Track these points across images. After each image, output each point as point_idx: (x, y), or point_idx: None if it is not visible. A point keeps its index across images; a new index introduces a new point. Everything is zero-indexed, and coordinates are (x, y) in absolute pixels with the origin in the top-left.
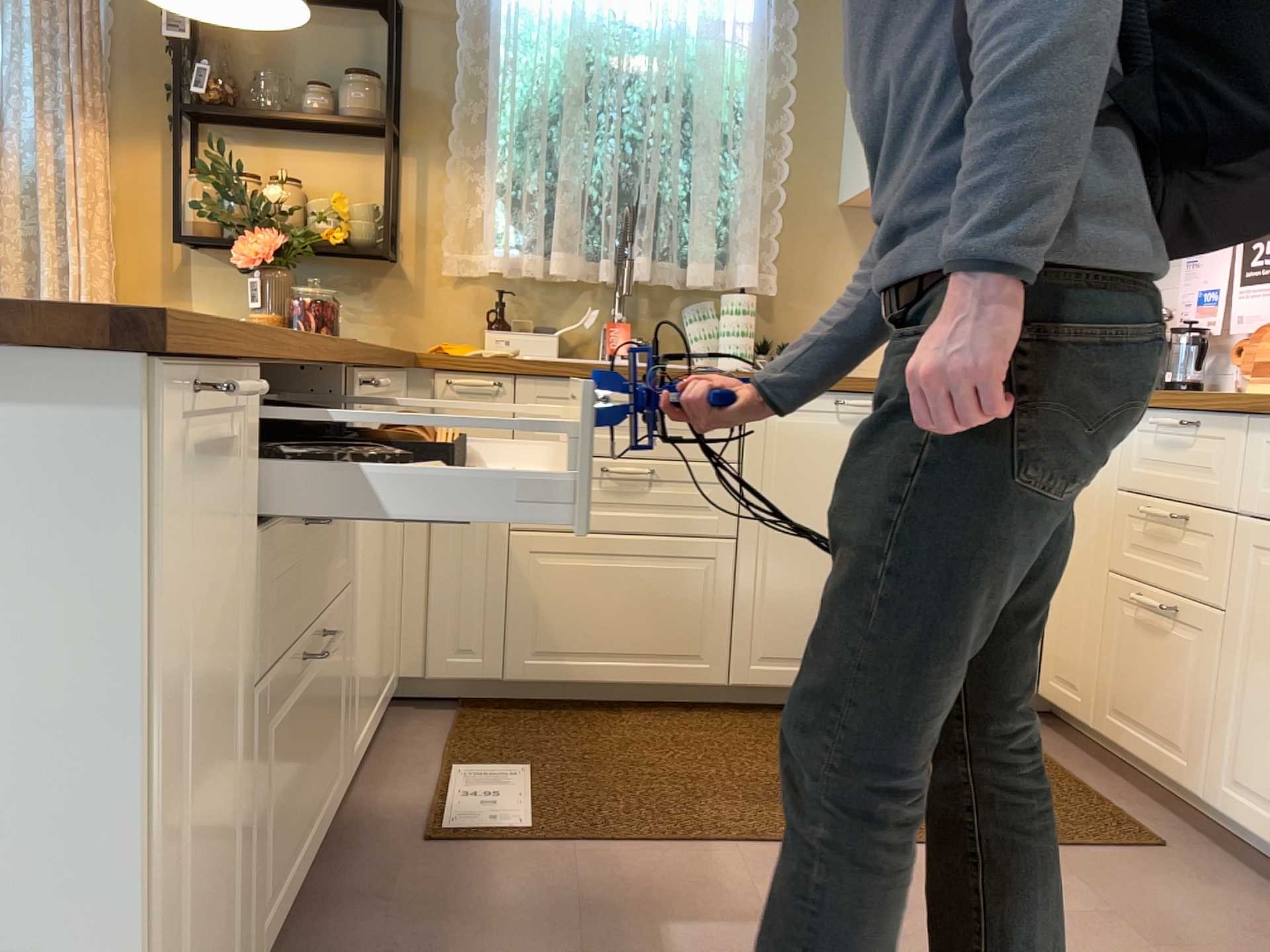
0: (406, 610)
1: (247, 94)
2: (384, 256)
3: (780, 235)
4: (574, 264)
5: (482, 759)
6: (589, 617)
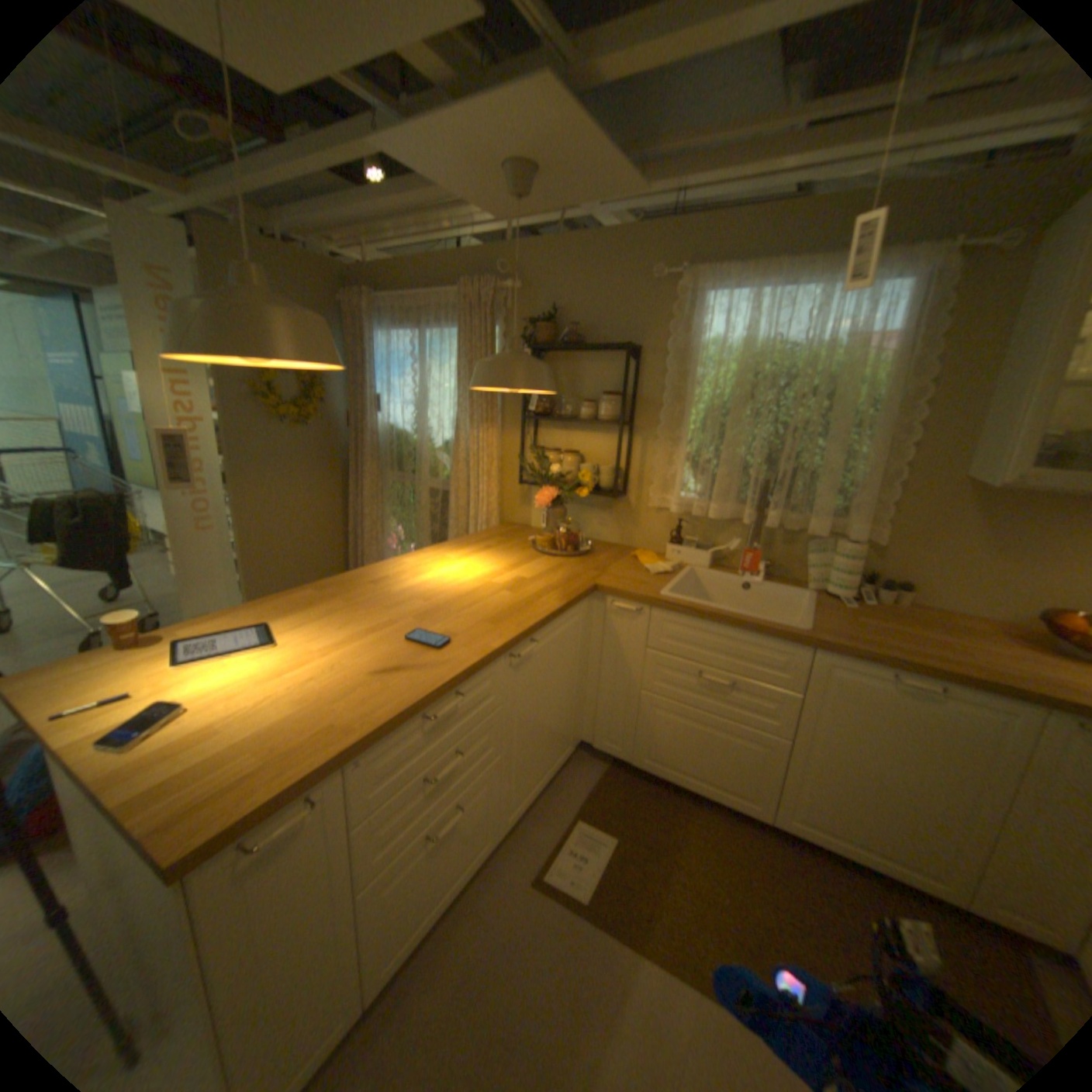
0: (587, 711)
1: (558, 403)
2: (619, 492)
3: (903, 497)
4: (726, 513)
5: (600, 822)
6: (685, 753)
